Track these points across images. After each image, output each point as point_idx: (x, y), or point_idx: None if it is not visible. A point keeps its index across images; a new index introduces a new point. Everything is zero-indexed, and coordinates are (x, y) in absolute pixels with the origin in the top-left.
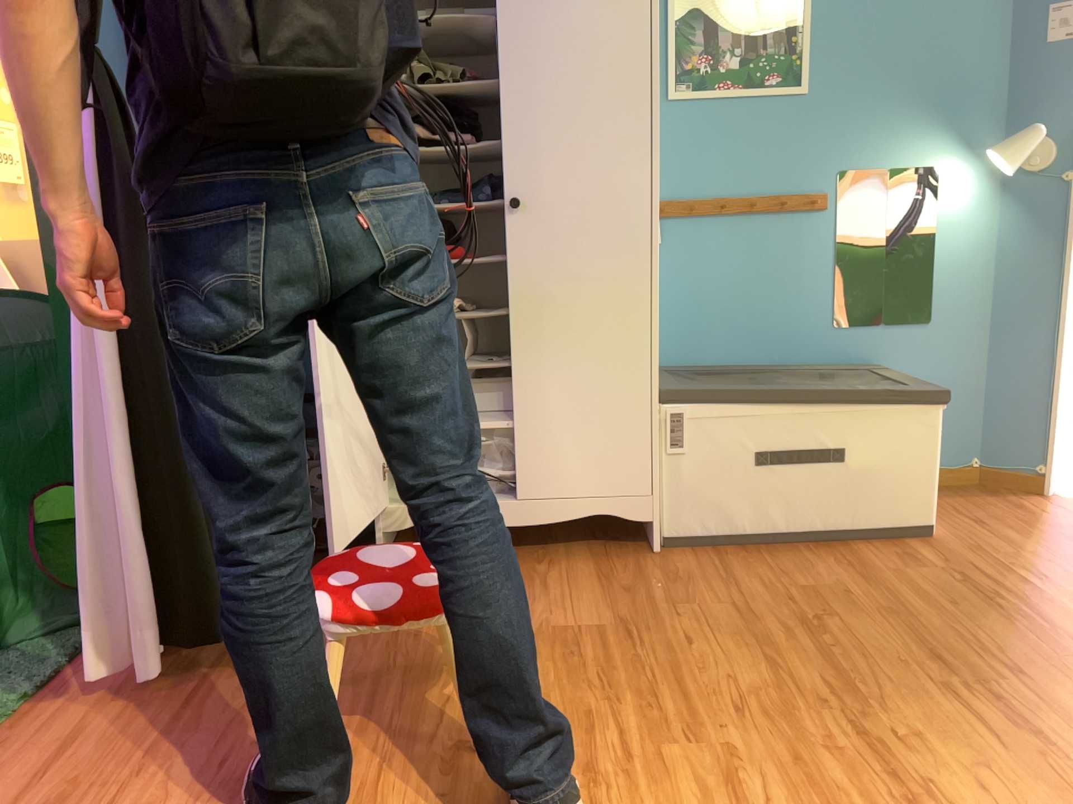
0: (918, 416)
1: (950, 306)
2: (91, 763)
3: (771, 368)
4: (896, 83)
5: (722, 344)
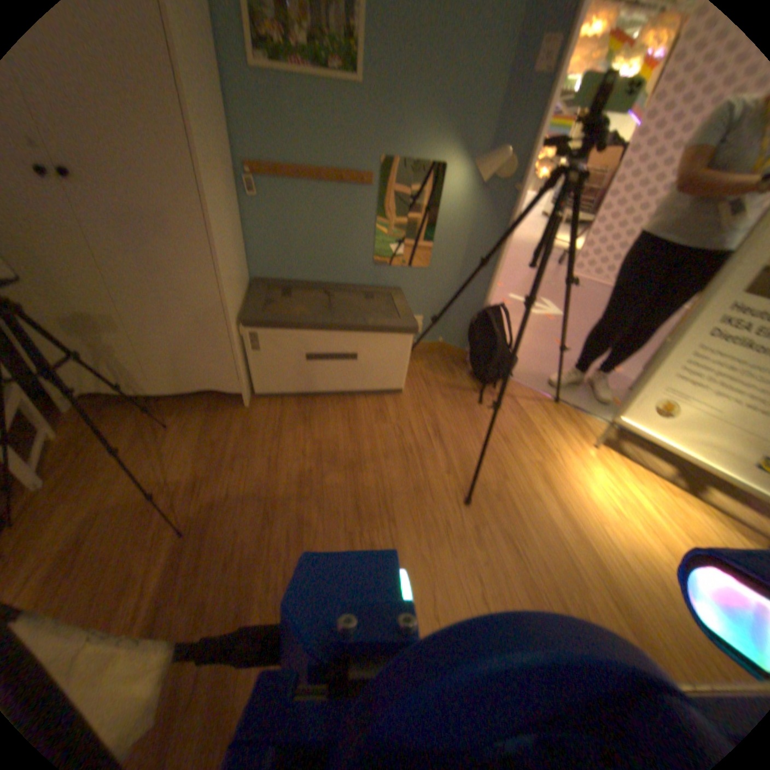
0: (397, 341)
1: (439, 259)
2: None
3: (330, 292)
4: (425, 88)
5: (304, 271)
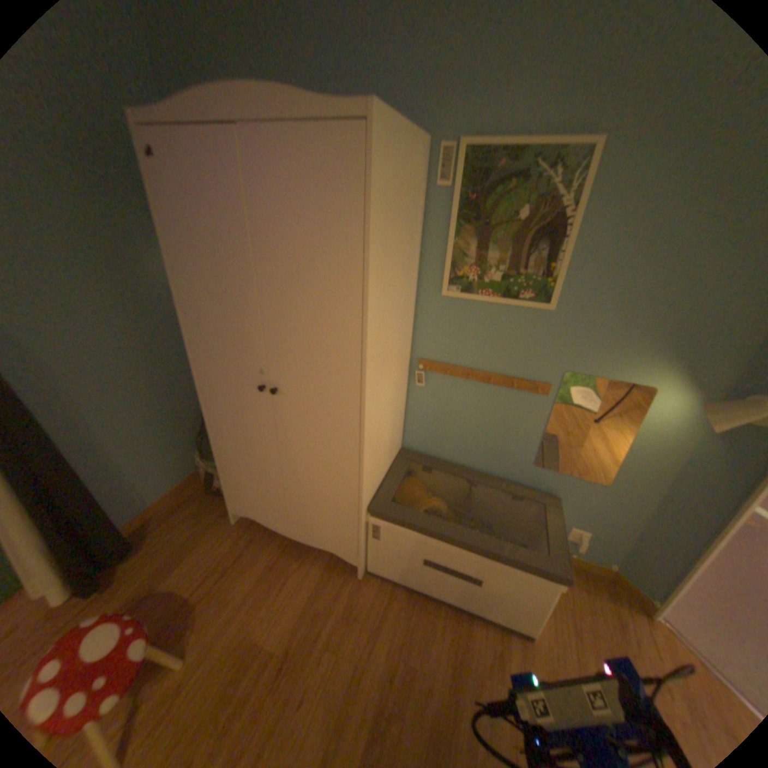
0: (544, 587)
1: (633, 480)
2: None
3: (479, 481)
4: (643, 313)
5: (457, 451)
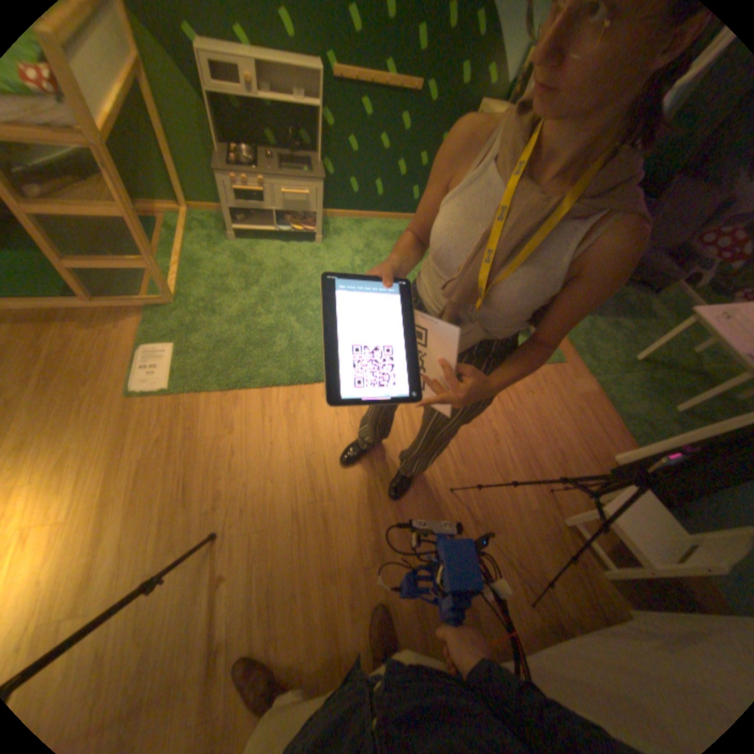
0: None
1: None
2: (587, 430)
3: None
4: None
5: None
